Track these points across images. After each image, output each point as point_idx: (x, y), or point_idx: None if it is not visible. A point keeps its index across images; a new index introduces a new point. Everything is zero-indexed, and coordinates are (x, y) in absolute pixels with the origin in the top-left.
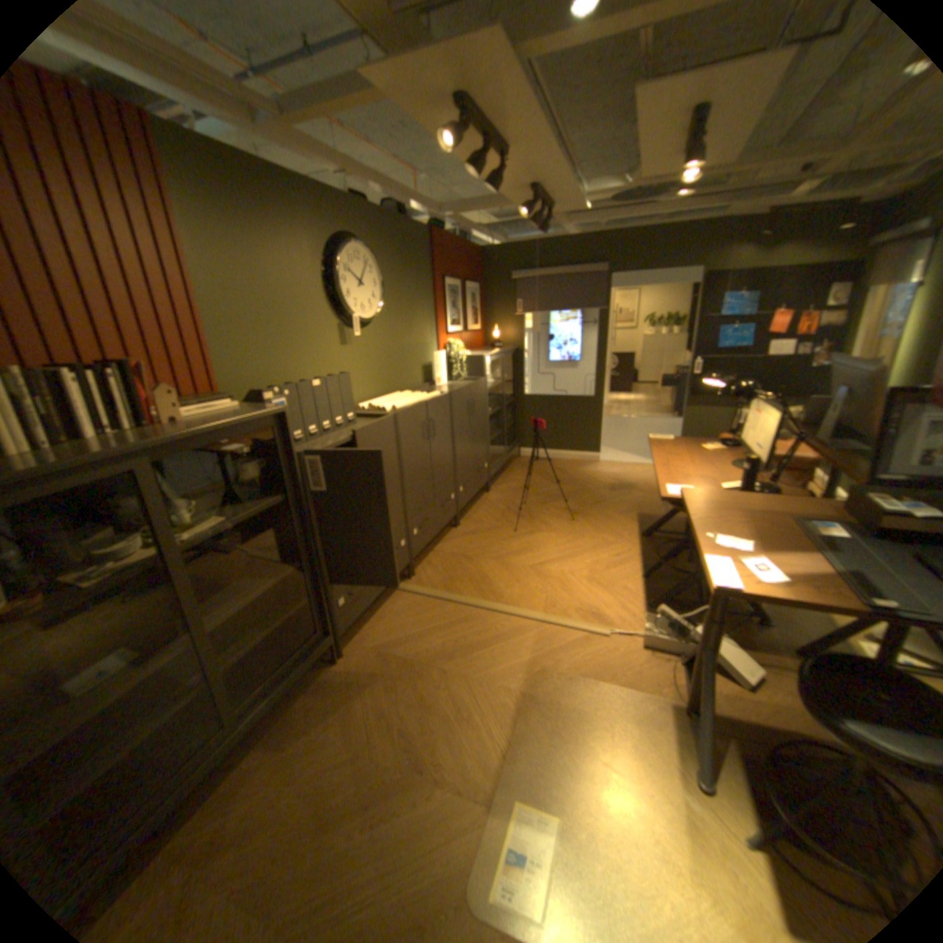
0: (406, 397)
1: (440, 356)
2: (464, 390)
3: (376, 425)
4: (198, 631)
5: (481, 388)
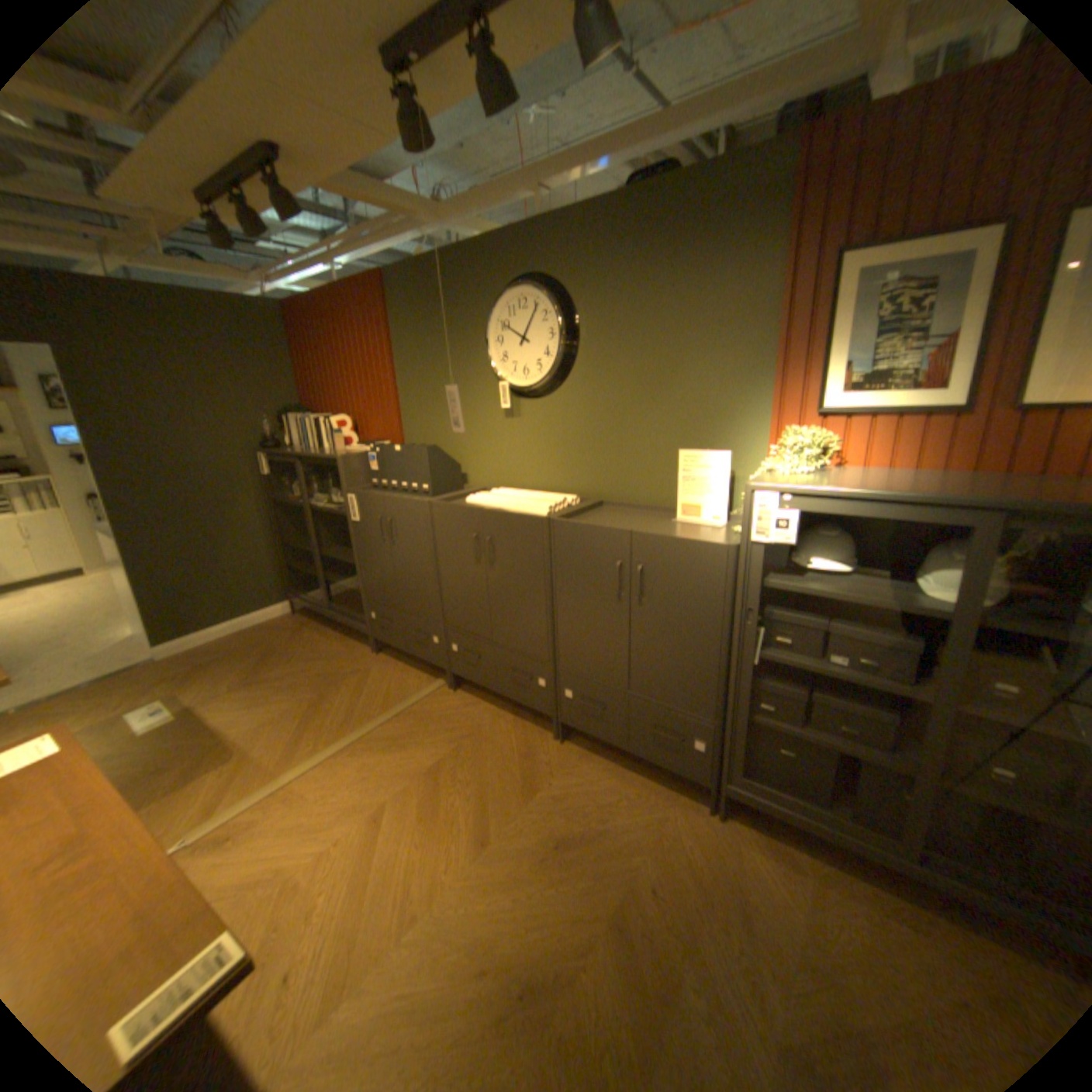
0: (528, 500)
1: (706, 461)
2: (601, 532)
3: (403, 501)
4: (323, 551)
5: (702, 561)
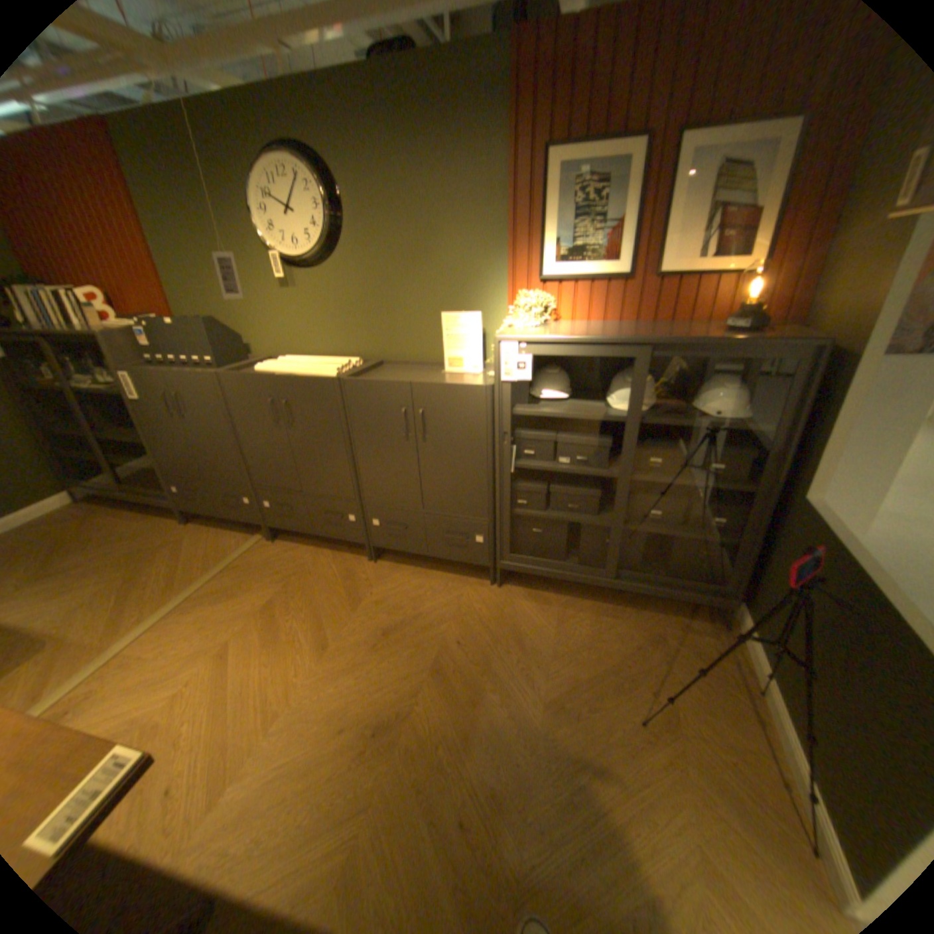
0: (316, 364)
1: (463, 321)
2: (387, 385)
3: (187, 374)
4: (99, 434)
5: (467, 400)
